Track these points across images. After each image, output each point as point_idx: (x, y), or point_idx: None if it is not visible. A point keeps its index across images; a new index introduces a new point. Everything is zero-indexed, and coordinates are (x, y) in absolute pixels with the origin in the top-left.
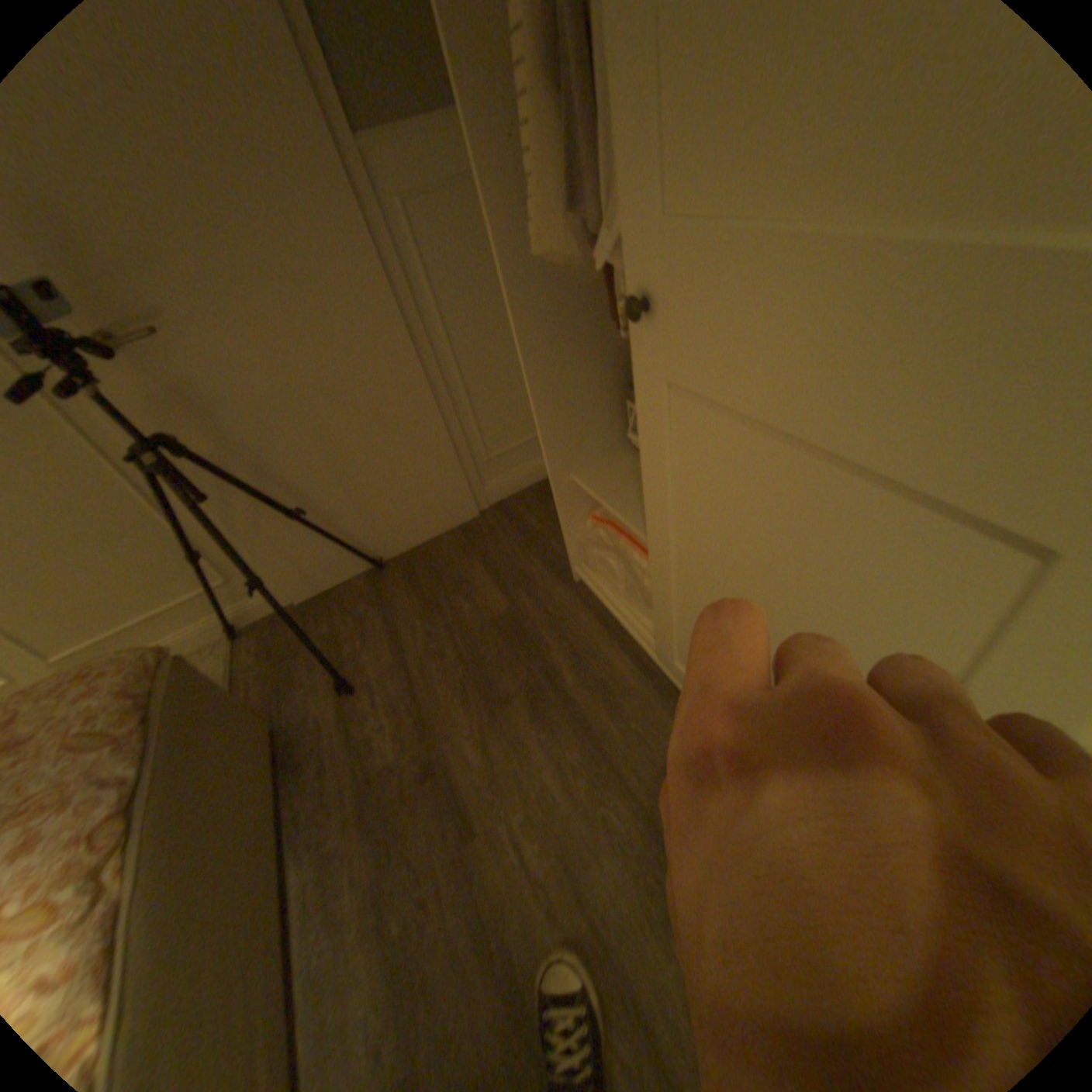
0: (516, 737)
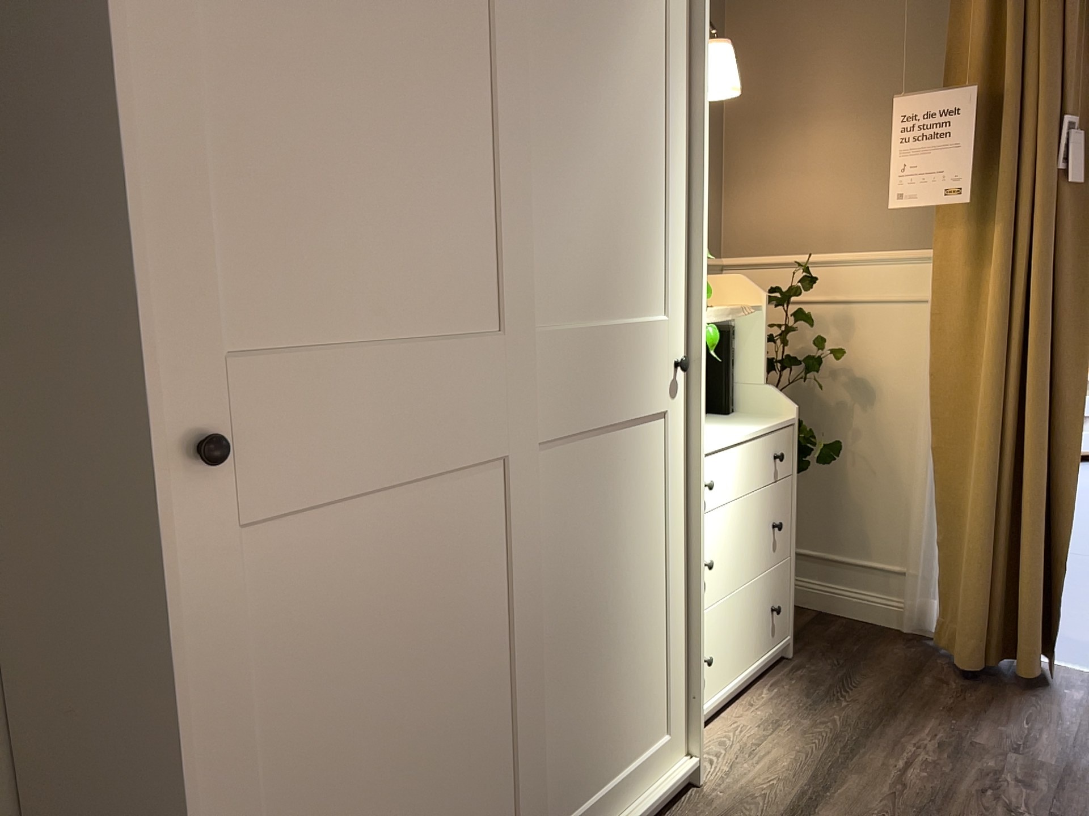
0: None
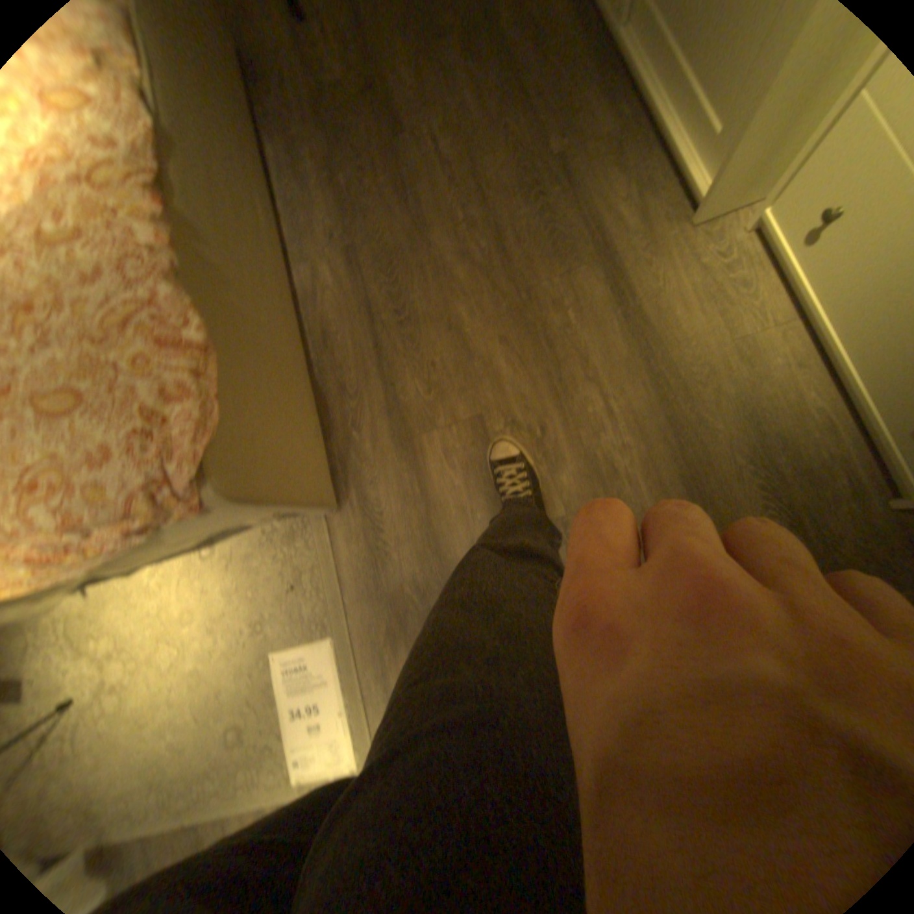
0: (445, 66)
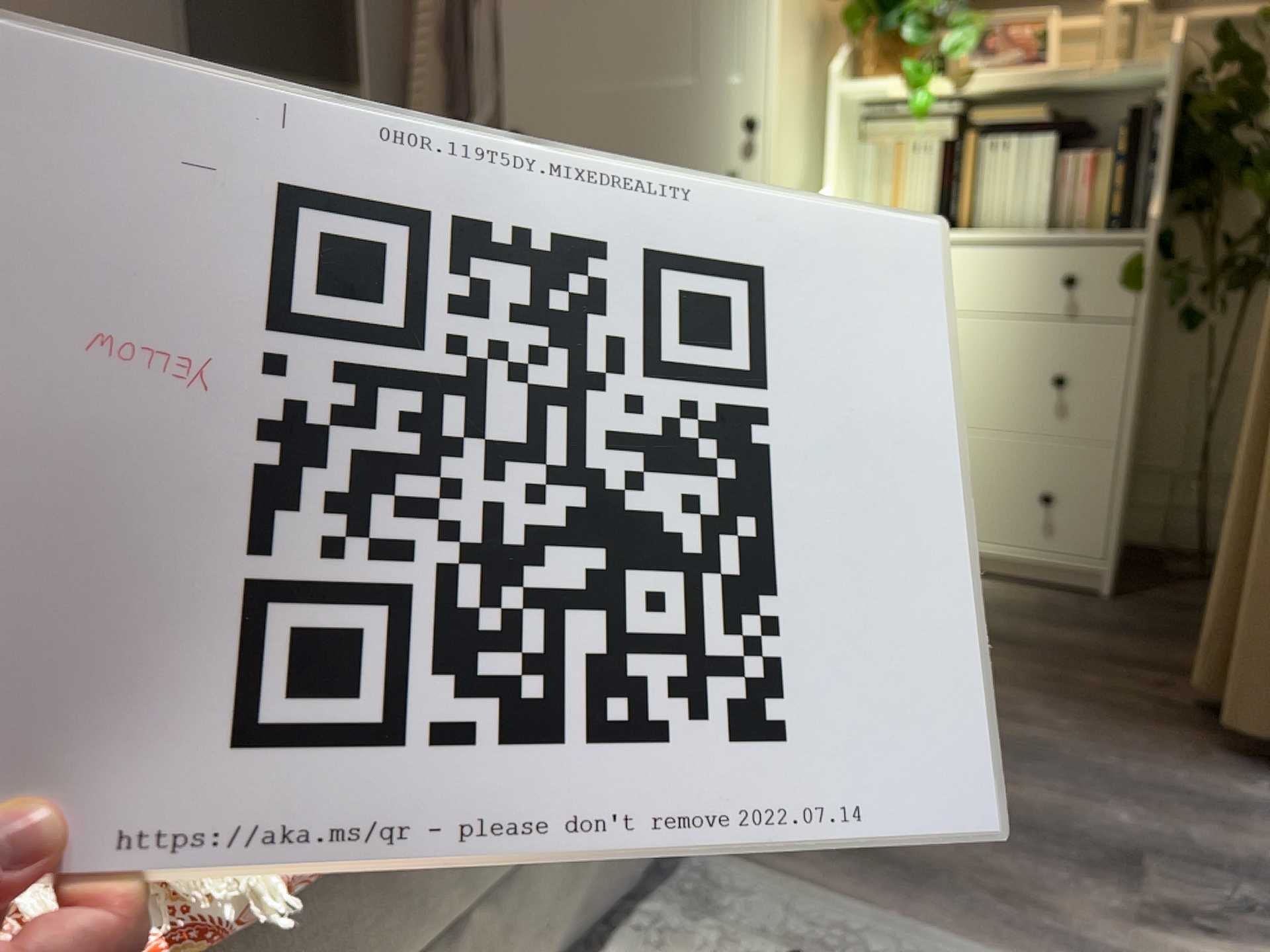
0: None
